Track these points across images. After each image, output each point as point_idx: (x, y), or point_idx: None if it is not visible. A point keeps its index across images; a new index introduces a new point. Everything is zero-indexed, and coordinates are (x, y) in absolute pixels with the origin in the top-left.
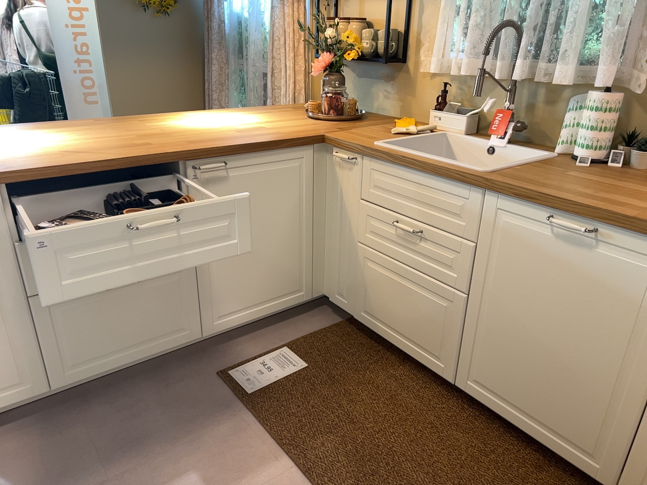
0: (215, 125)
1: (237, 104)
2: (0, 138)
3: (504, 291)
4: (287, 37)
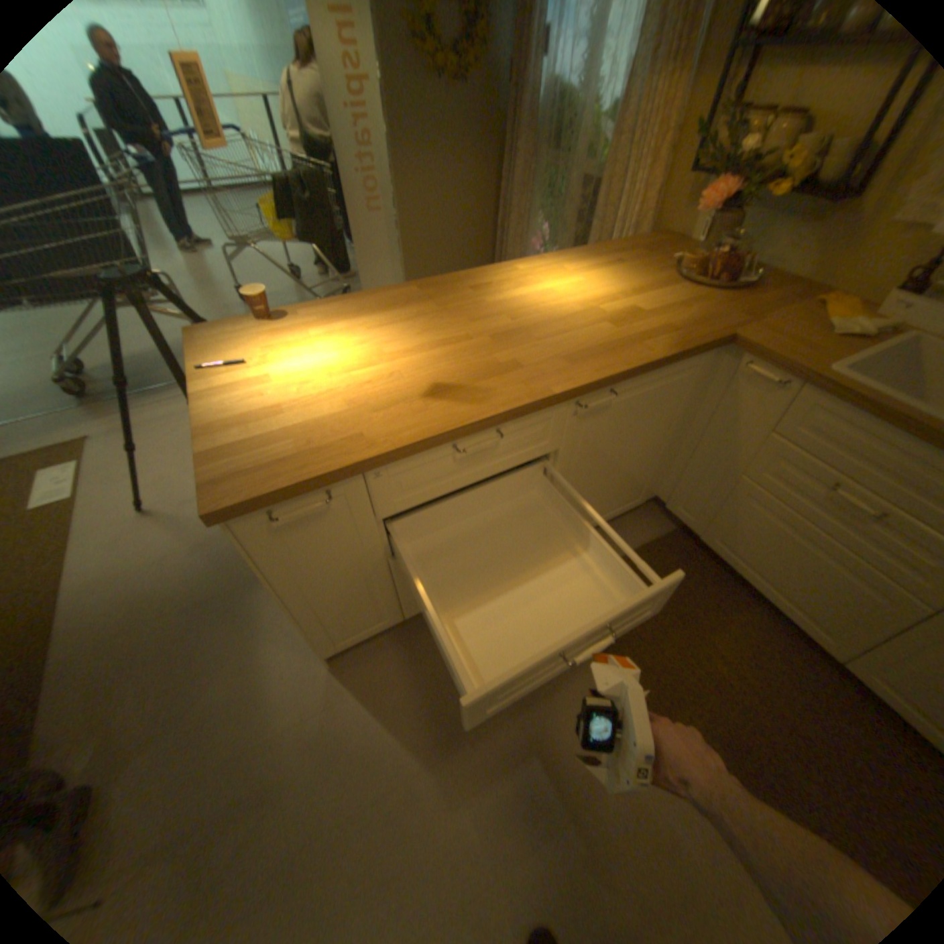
0: (573, 302)
1: (541, 213)
2: (324, 340)
3: None
4: (649, 128)
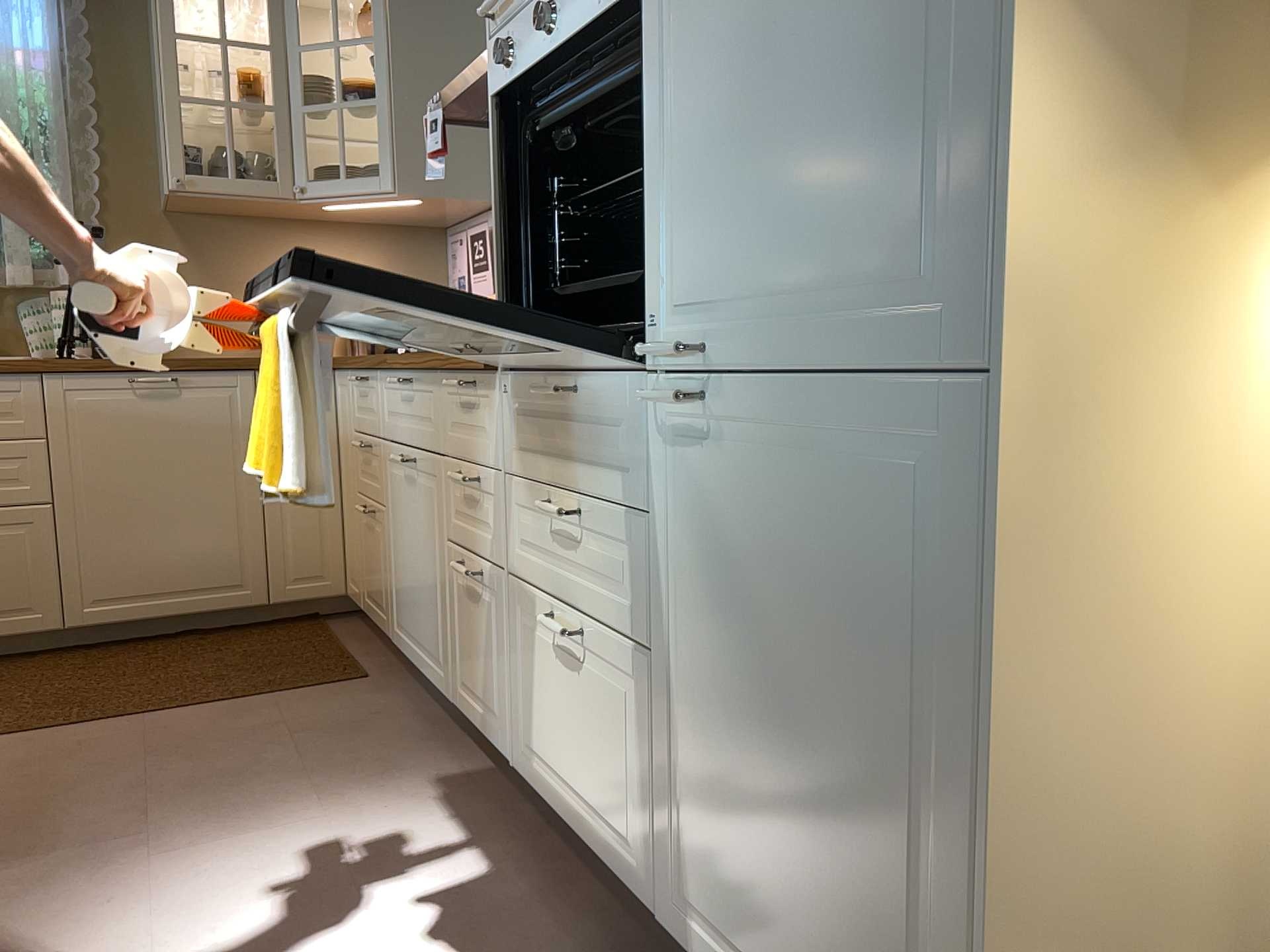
0: None
1: None
2: None
3: (99, 475)
4: None
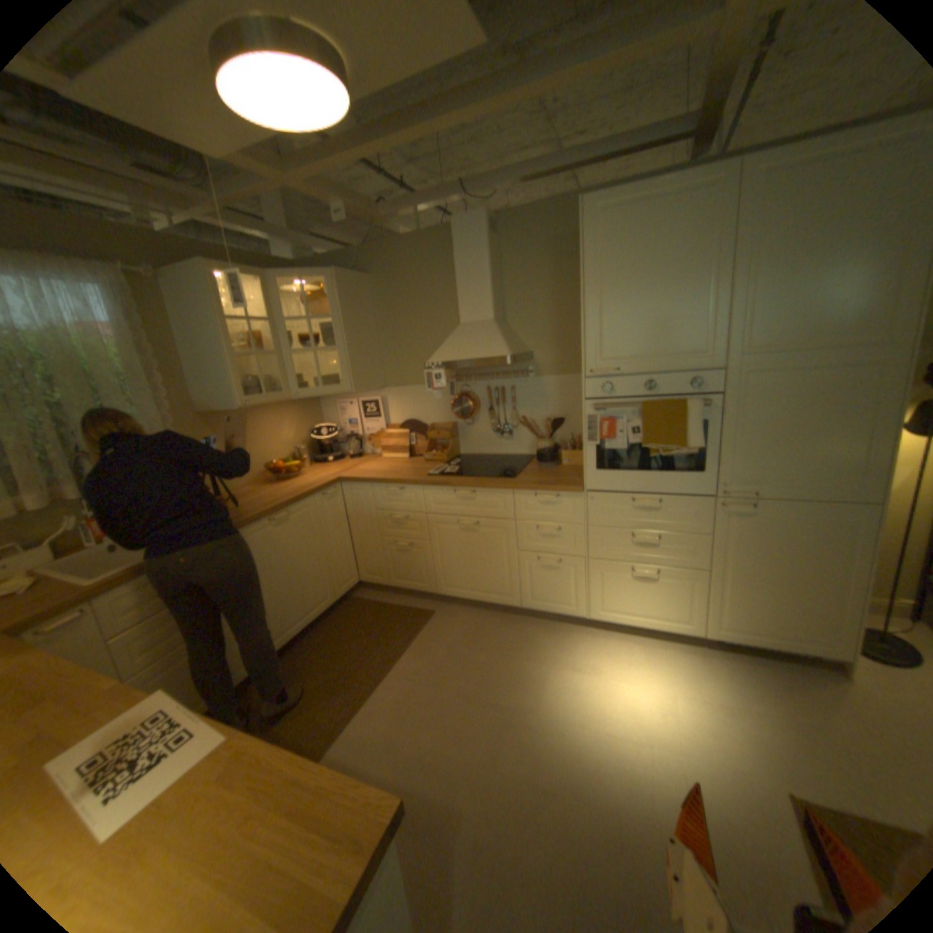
0: None
1: None
2: None
3: (265, 577)
4: None
